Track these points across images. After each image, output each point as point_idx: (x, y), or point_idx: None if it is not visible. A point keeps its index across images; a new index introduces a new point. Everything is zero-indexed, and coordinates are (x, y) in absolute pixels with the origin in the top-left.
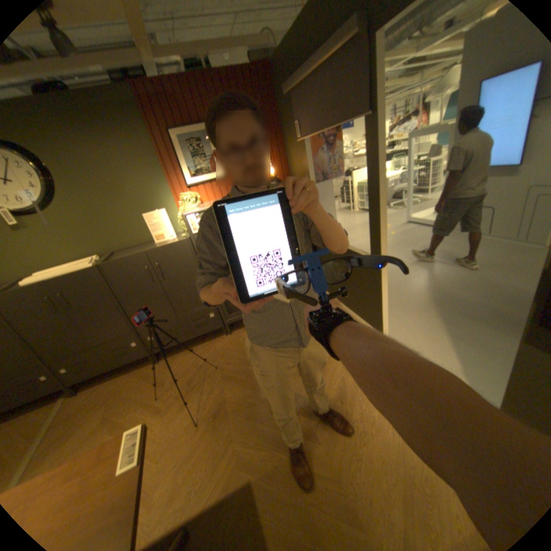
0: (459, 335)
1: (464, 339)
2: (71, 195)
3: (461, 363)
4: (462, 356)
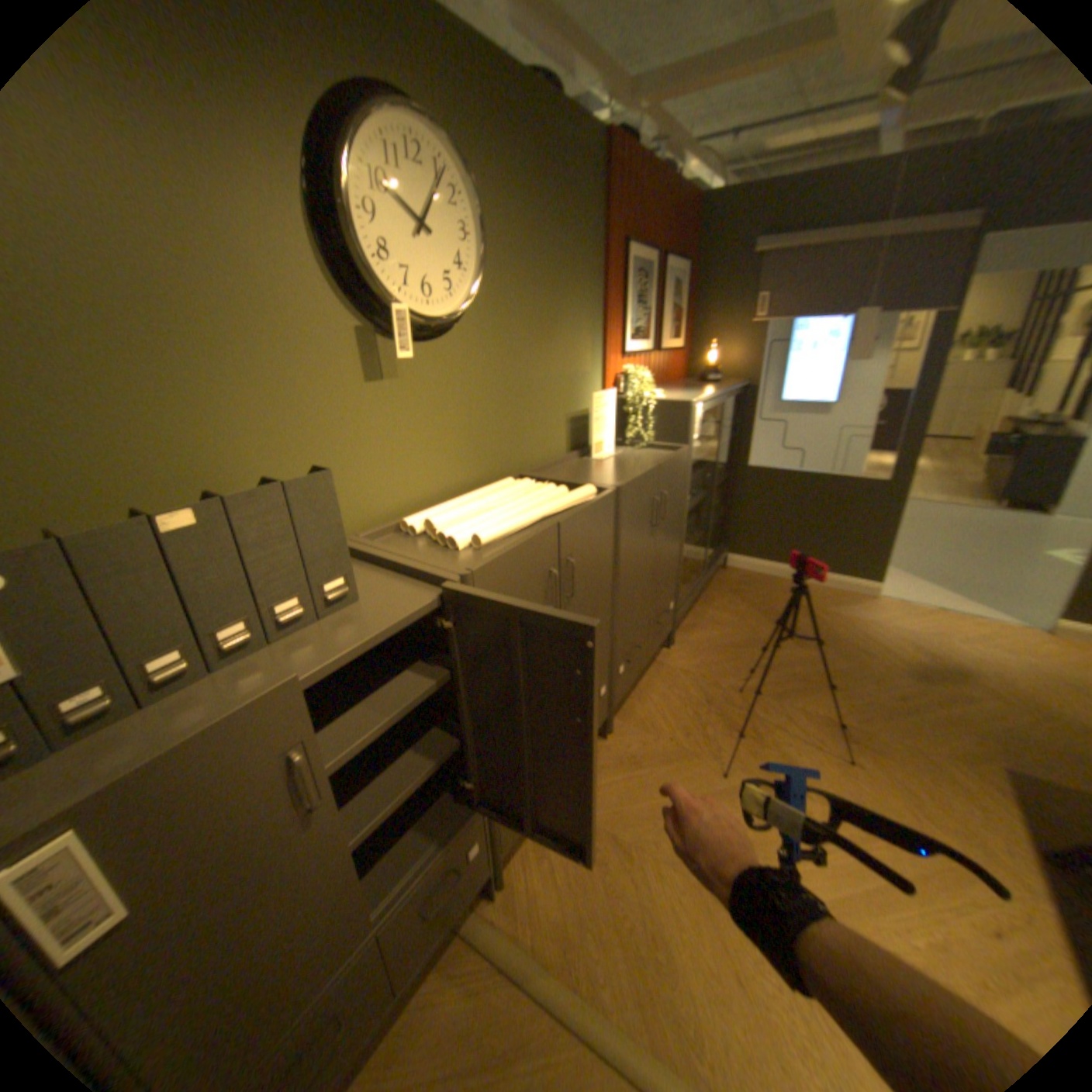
0: (918, 573)
1: (926, 575)
2: (491, 314)
3: (955, 594)
4: (948, 589)
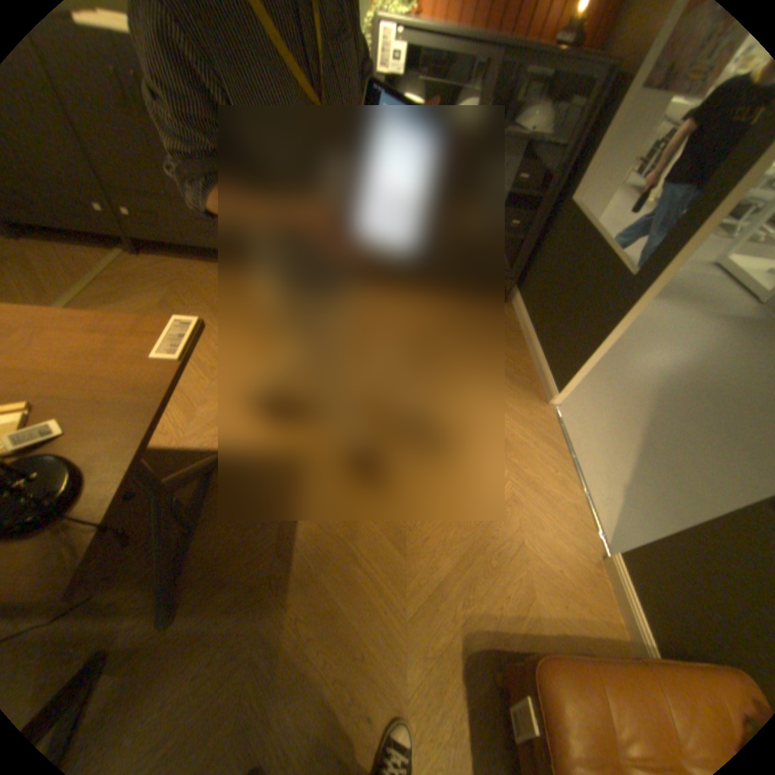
0: (658, 448)
1: (660, 455)
2: None
3: (632, 476)
4: (639, 471)
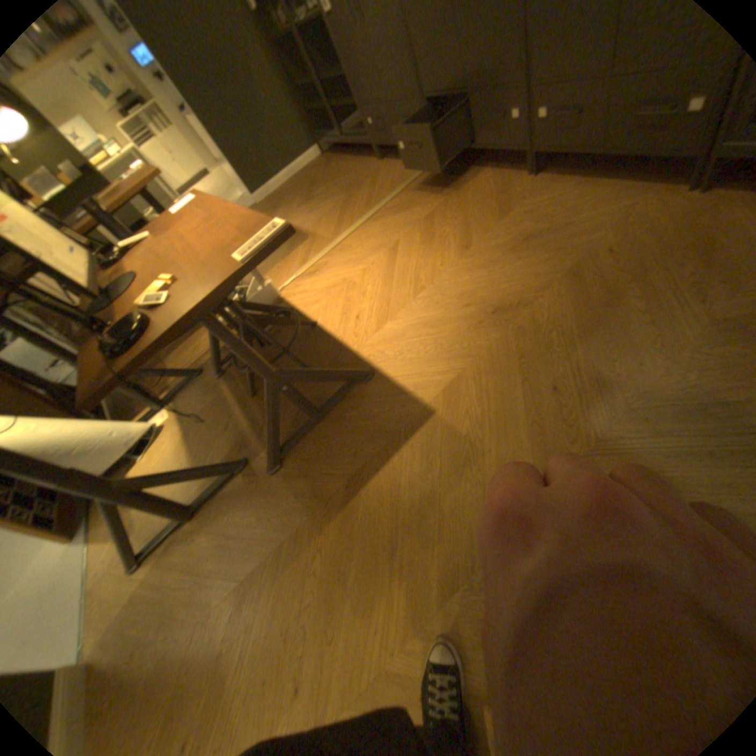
0: None
1: None
2: None
3: None
4: None
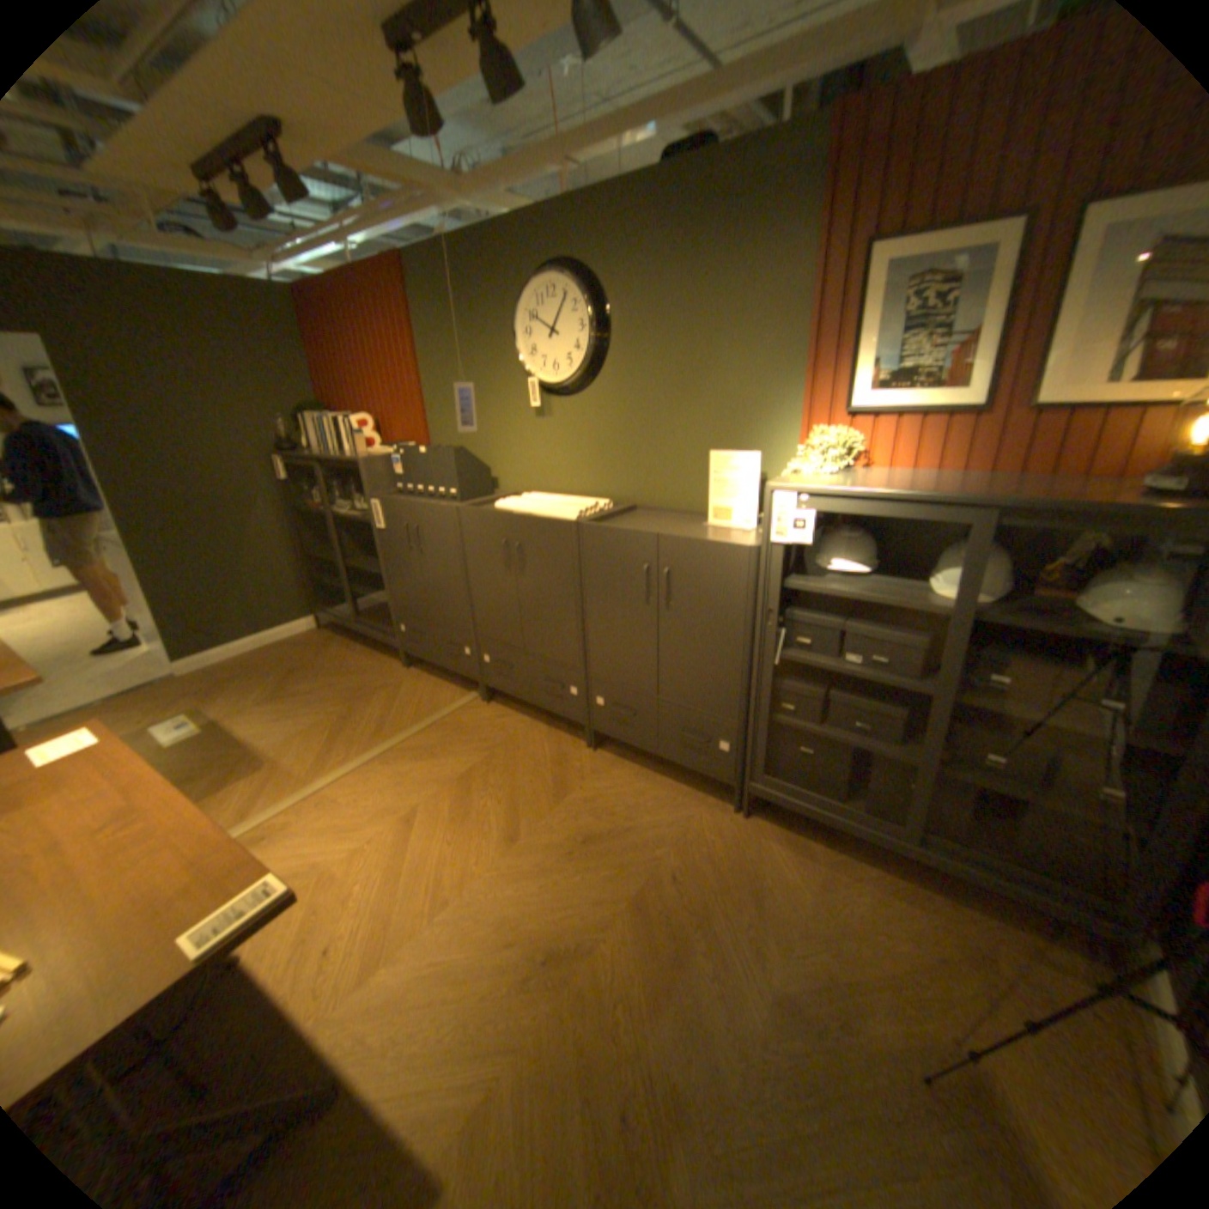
0: None
1: None
2: (622, 375)
3: None
4: None
